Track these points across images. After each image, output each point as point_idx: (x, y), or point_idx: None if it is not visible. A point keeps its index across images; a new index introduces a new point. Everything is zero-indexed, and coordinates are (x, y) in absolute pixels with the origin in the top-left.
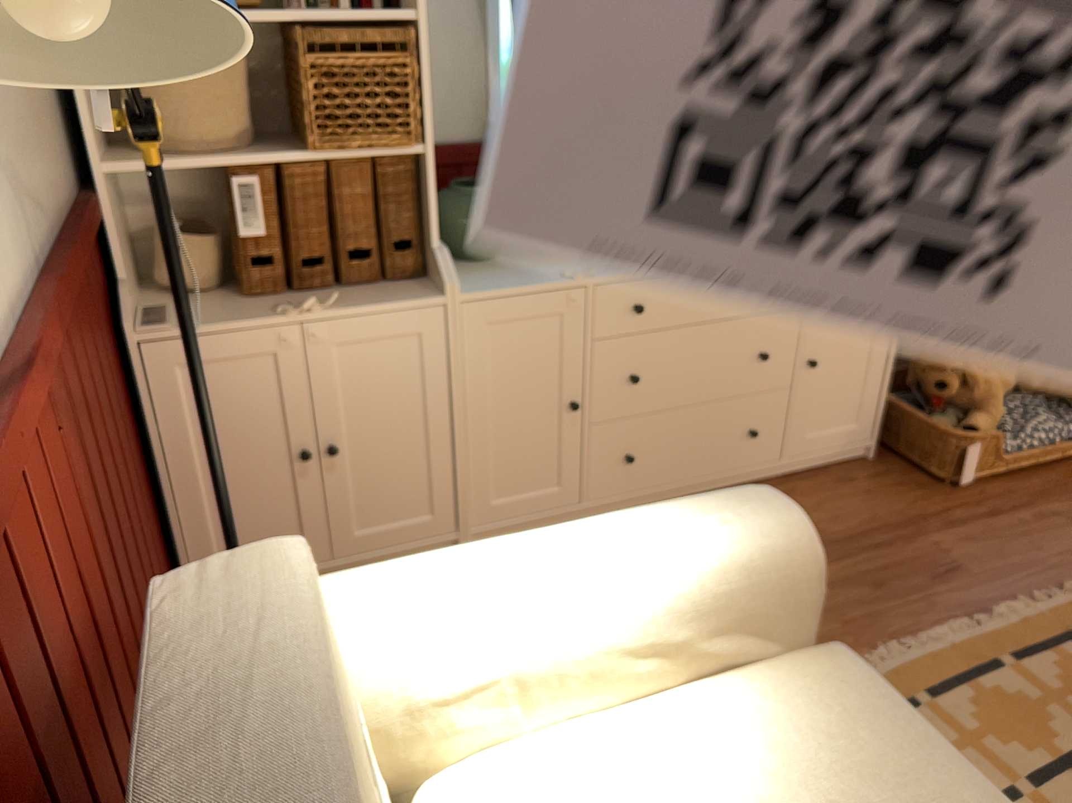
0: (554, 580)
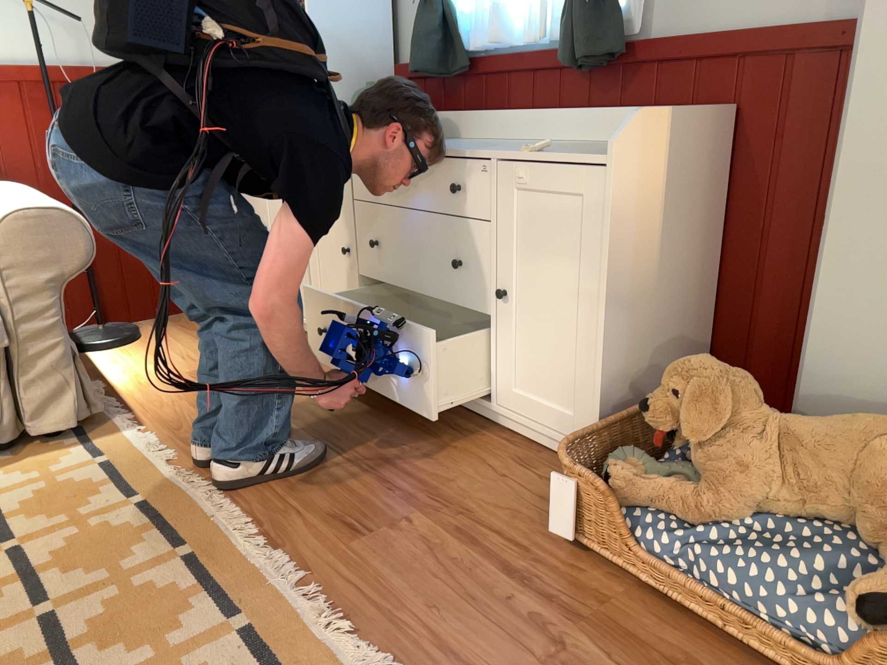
0: None
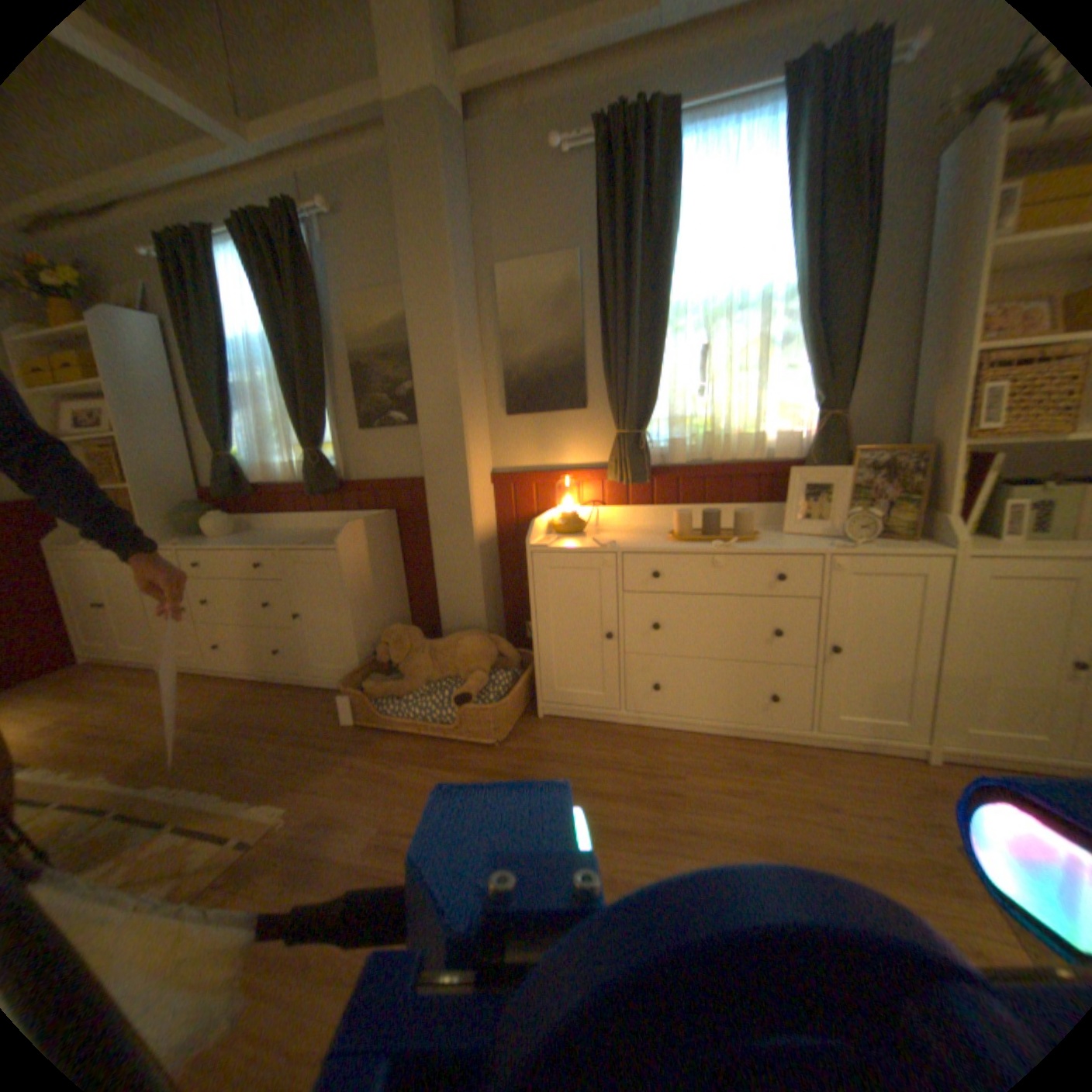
0: None
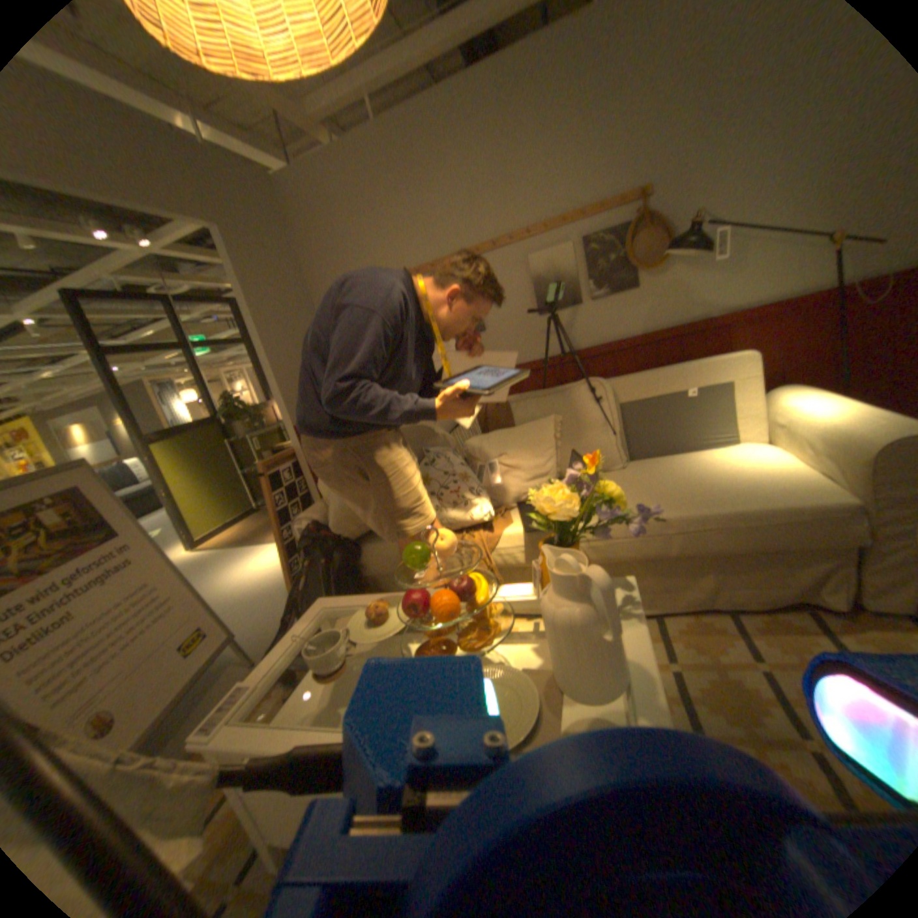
0: (823, 408)
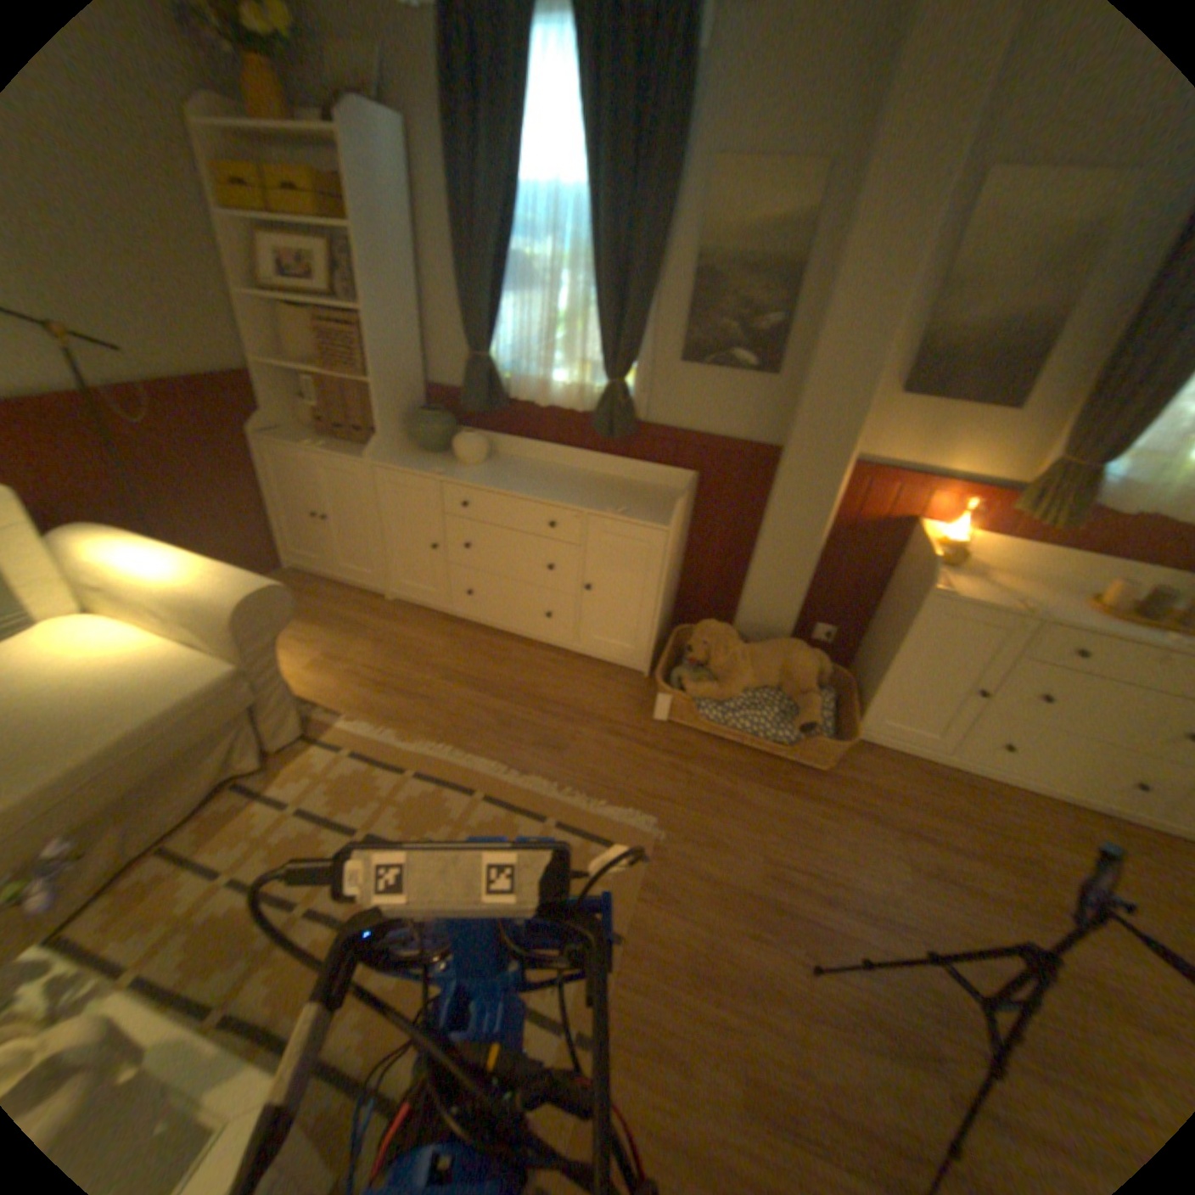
0: (148, 564)
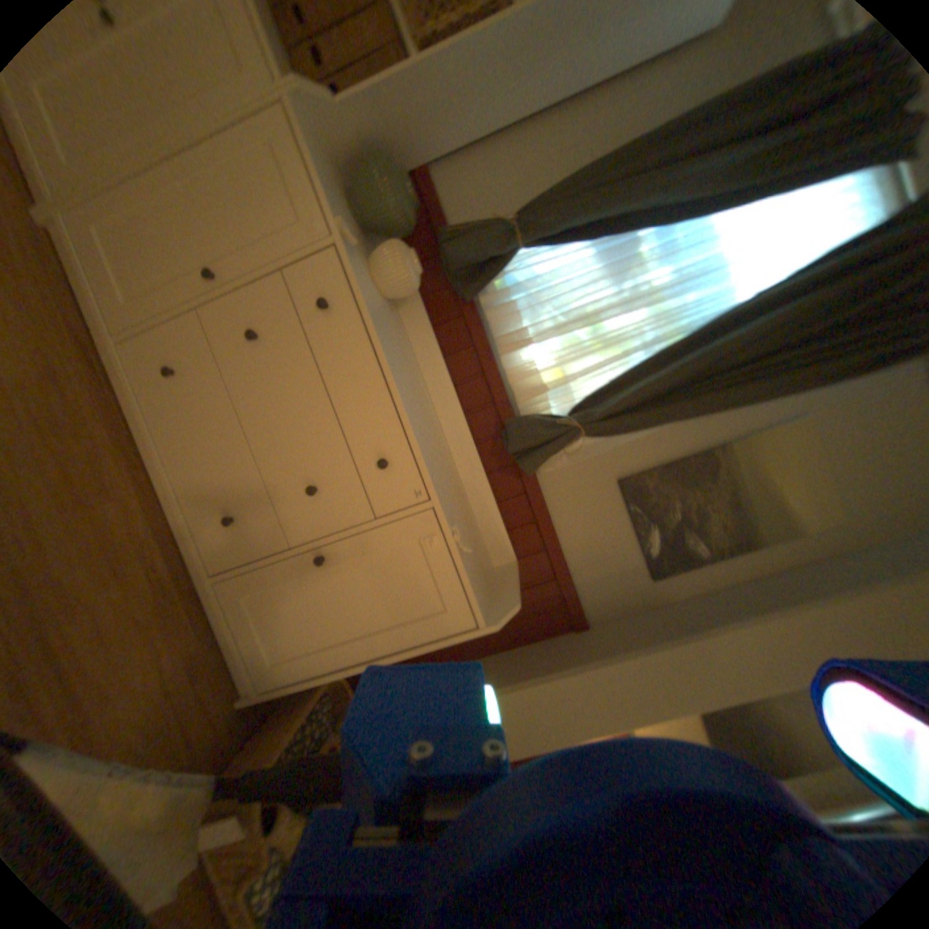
0: None
